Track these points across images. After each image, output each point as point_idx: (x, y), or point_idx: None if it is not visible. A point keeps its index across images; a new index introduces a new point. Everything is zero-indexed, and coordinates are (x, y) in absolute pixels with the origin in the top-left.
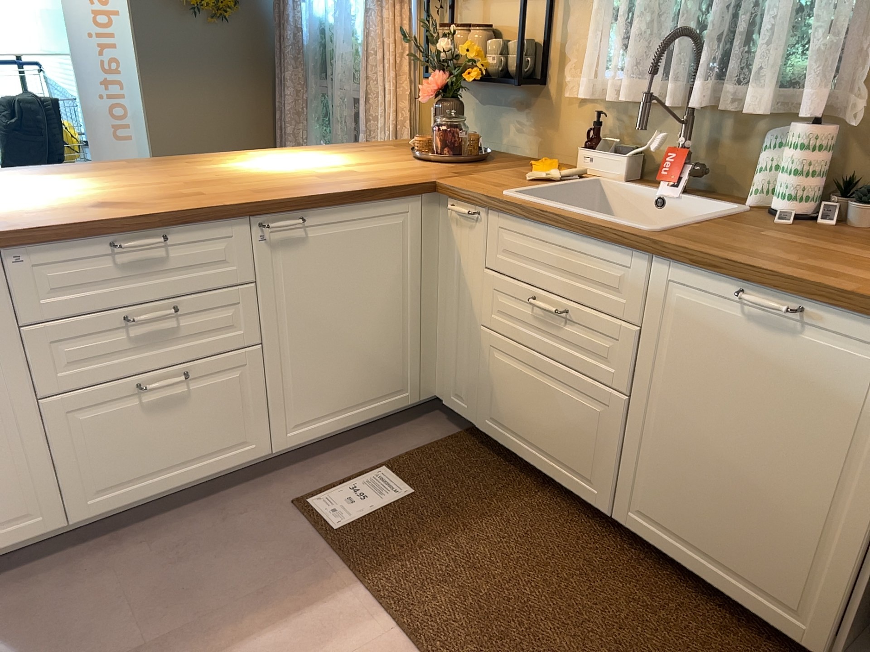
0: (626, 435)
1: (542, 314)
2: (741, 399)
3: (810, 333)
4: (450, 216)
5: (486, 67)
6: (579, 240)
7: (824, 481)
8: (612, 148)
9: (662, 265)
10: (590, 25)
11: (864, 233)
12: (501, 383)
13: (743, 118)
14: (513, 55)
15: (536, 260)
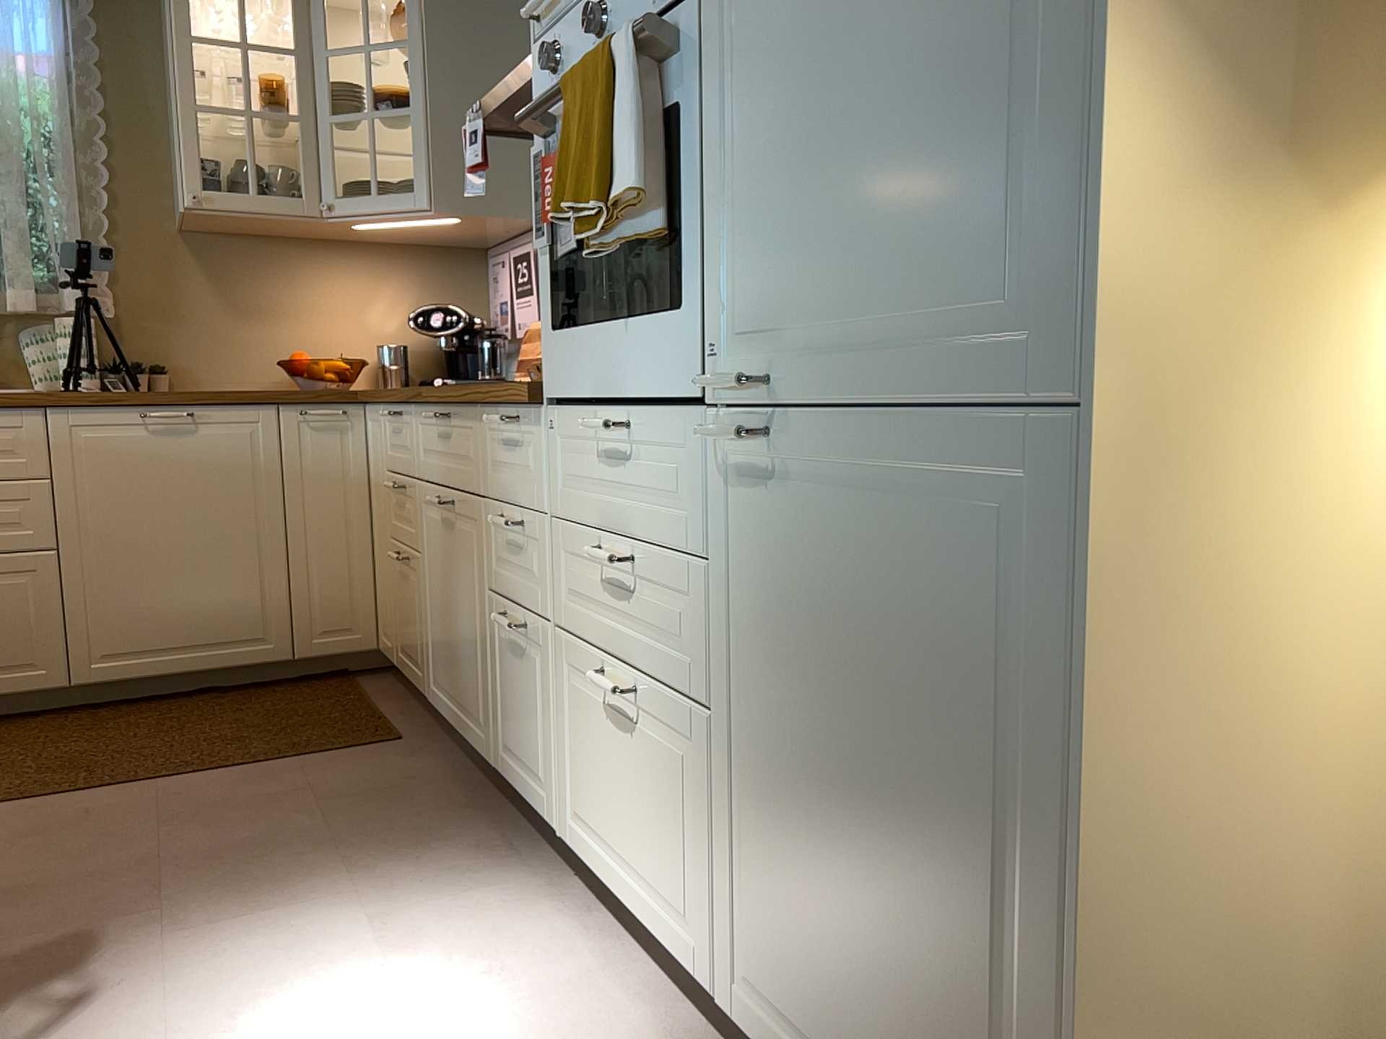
0: (64, 591)
1: None
2: (169, 498)
3: (202, 428)
4: None
5: None
6: None
7: (247, 526)
8: None
9: (60, 415)
10: None
11: (152, 393)
12: None
13: None
14: None
15: None
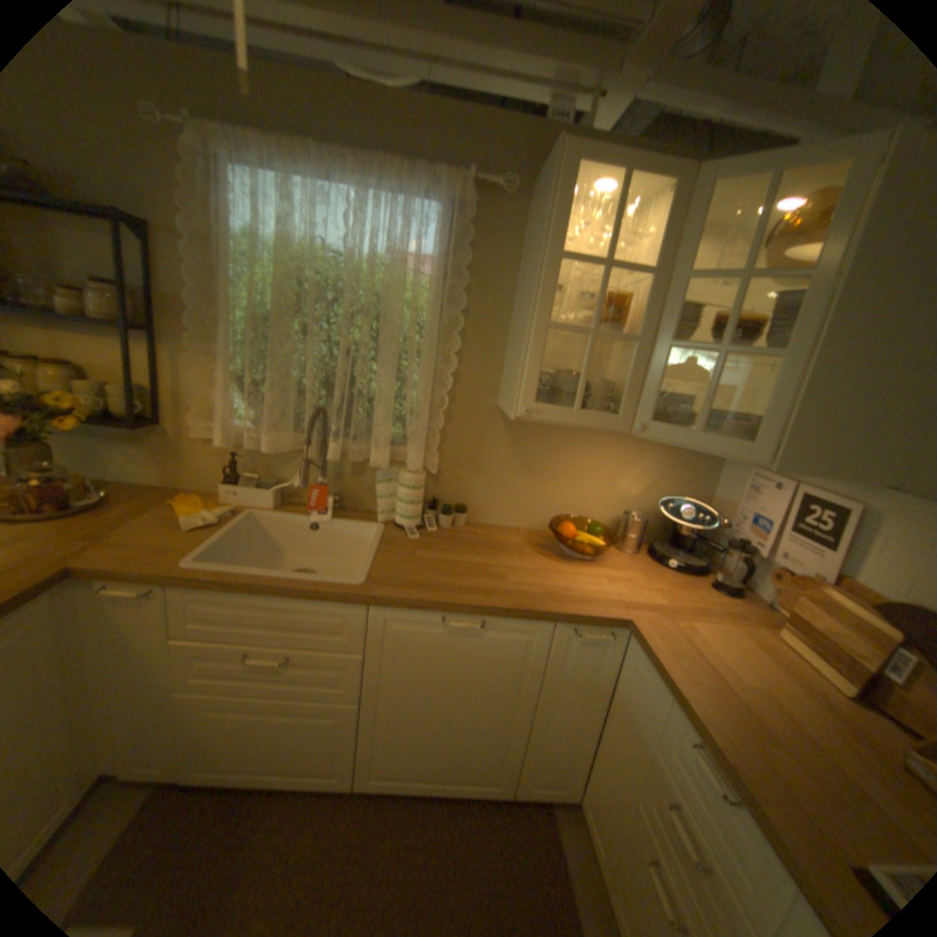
0: (358, 732)
1: (257, 668)
2: (449, 682)
3: (489, 634)
4: (99, 599)
5: (84, 411)
6: (291, 603)
7: (505, 711)
8: (250, 478)
9: (378, 611)
10: (208, 379)
11: (454, 532)
12: (209, 737)
13: (360, 459)
14: (109, 393)
15: (240, 625)
